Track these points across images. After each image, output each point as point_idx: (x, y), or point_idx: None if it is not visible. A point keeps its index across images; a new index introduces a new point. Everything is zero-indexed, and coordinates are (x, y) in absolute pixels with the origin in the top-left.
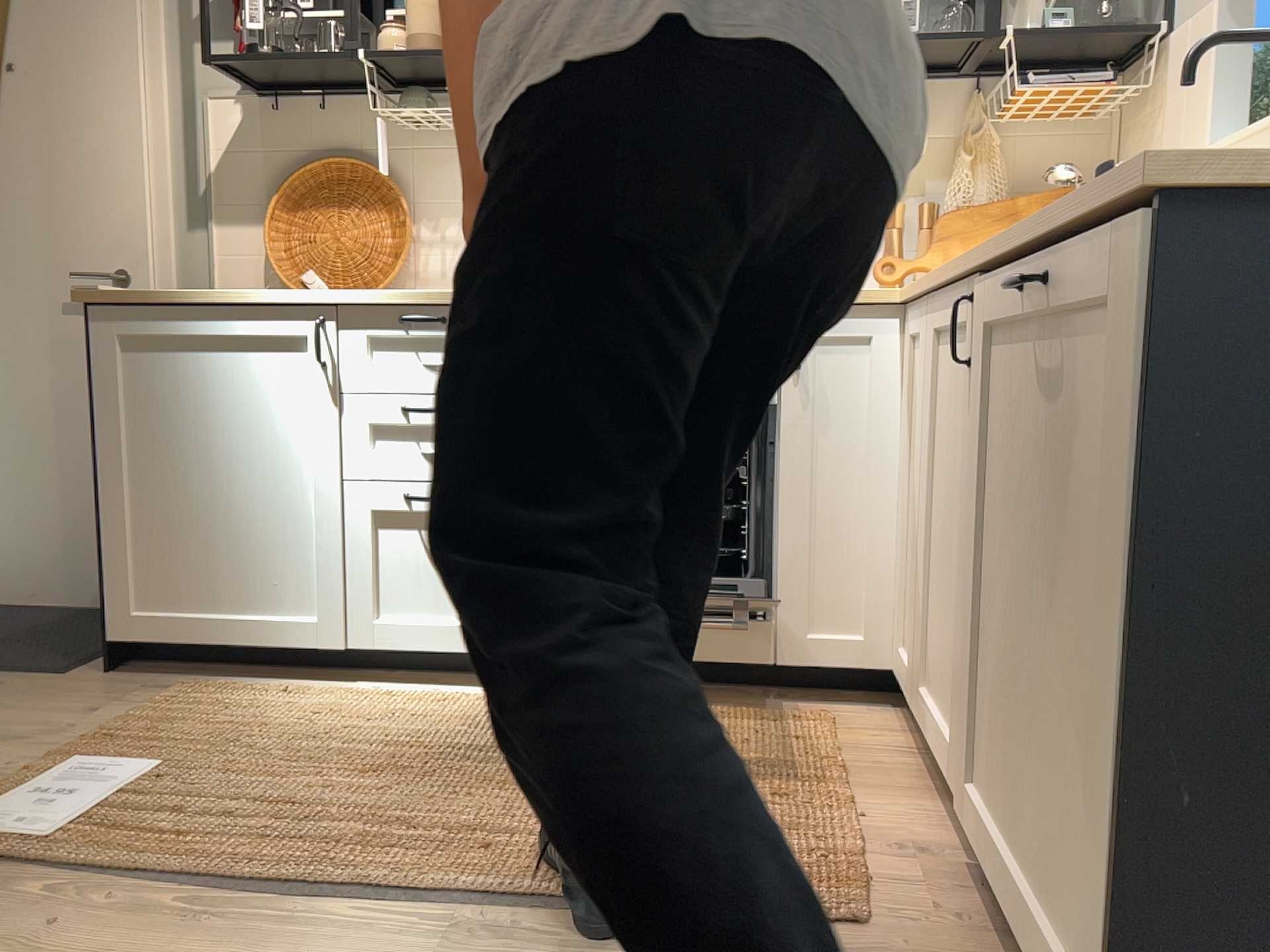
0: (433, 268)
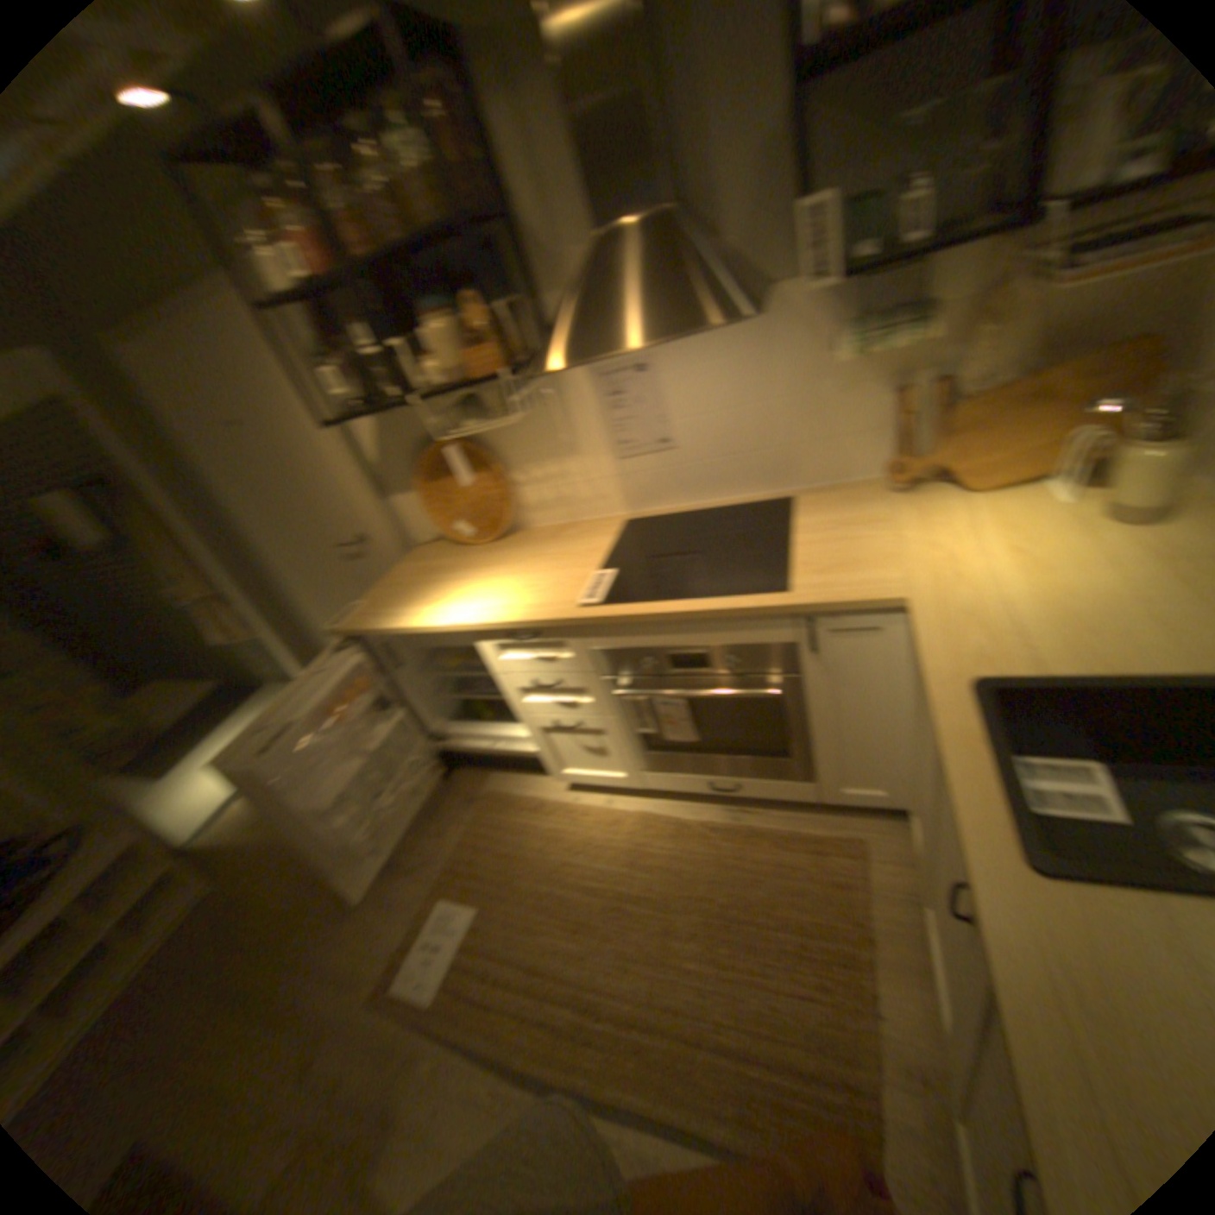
0: (527, 500)
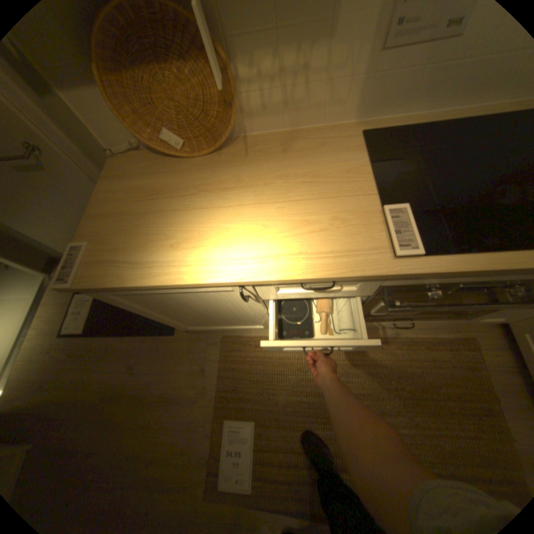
0: (255, 100)
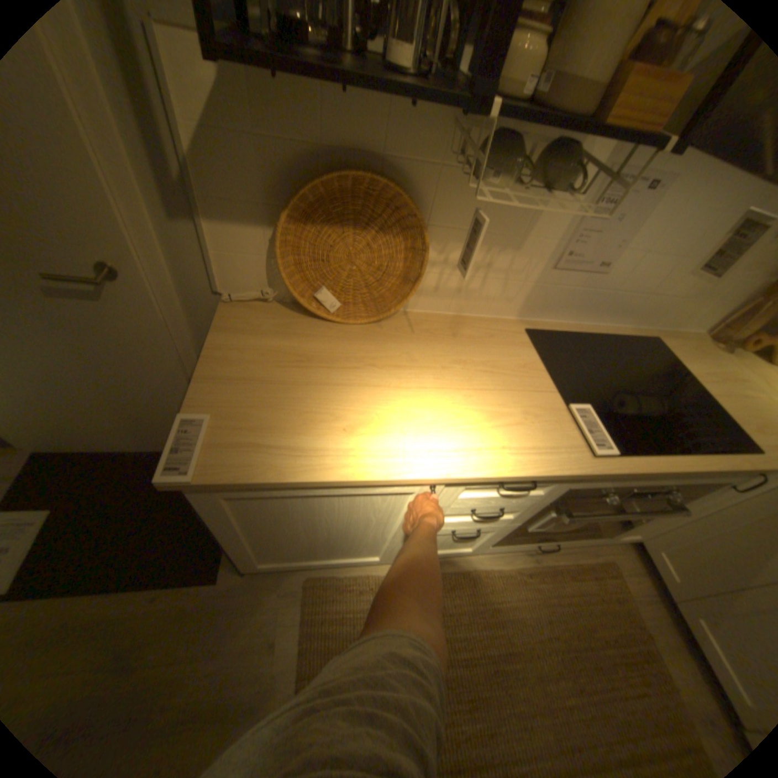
0: (430, 281)
